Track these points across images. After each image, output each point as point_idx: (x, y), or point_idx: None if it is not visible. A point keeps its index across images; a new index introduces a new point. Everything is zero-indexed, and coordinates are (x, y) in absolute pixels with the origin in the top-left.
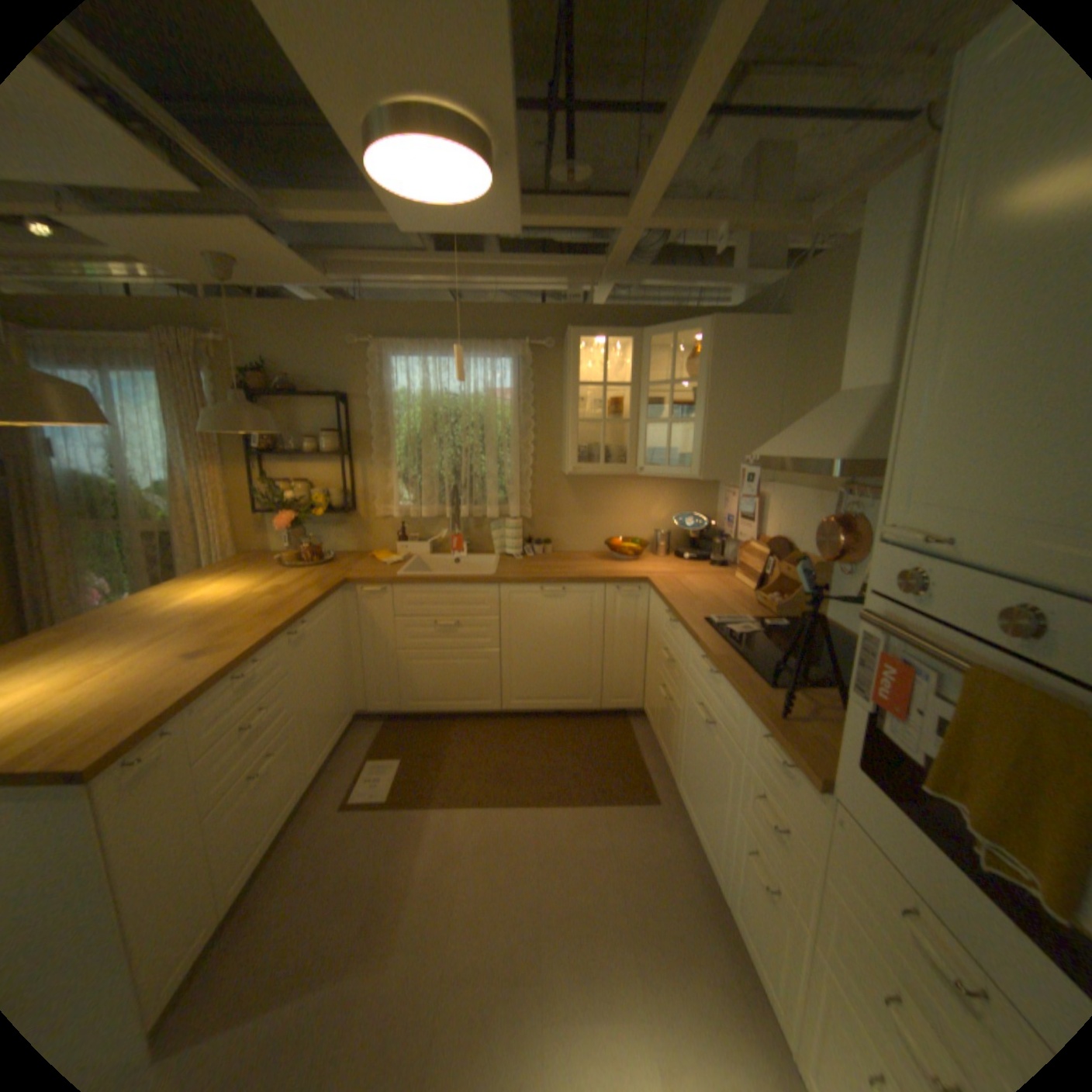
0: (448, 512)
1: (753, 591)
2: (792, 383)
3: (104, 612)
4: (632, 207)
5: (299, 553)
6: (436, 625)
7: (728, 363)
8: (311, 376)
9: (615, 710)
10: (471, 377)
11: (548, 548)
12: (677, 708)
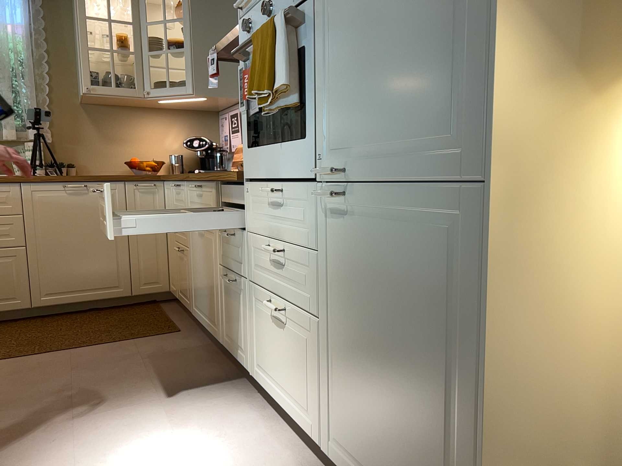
0: None
1: None
2: None
3: None
4: None
5: None
6: None
7: (204, 8)
8: None
9: (145, 293)
10: None
11: (72, 170)
12: (186, 250)
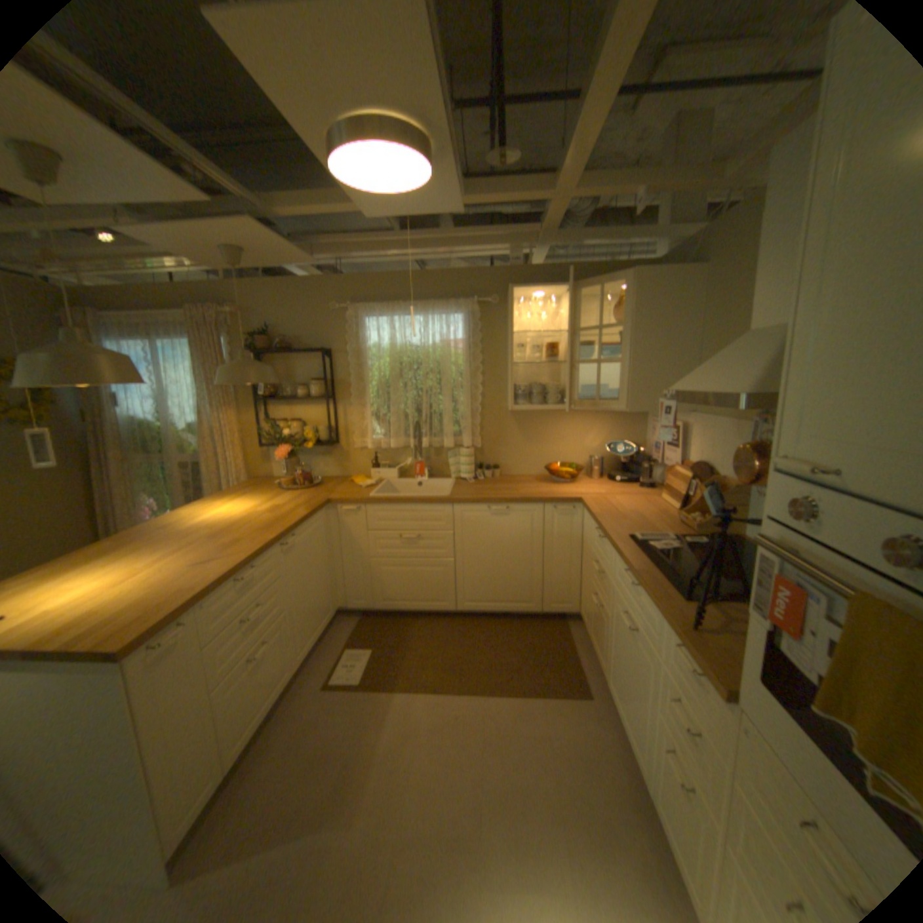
0: (412, 443)
1: (678, 510)
2: (711, 322)
3: (147, 526)
4: (558, 180)
5: (294, 478)
6: (401, 537)
7: (651, 308)
8: (304, 335)
9: (555, 613)
10: (430, 330)
11: (496, 472)
12: (607, 614)
